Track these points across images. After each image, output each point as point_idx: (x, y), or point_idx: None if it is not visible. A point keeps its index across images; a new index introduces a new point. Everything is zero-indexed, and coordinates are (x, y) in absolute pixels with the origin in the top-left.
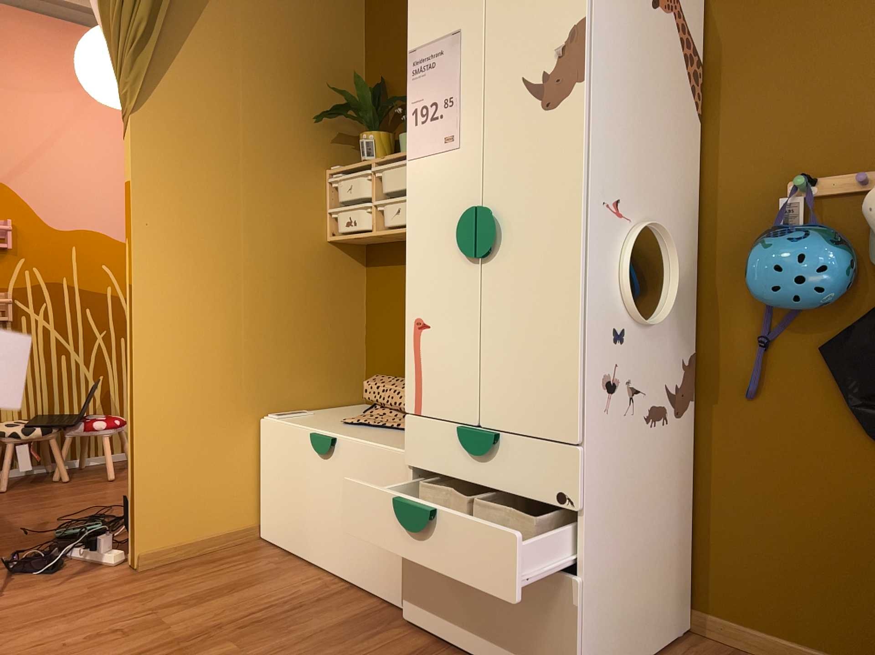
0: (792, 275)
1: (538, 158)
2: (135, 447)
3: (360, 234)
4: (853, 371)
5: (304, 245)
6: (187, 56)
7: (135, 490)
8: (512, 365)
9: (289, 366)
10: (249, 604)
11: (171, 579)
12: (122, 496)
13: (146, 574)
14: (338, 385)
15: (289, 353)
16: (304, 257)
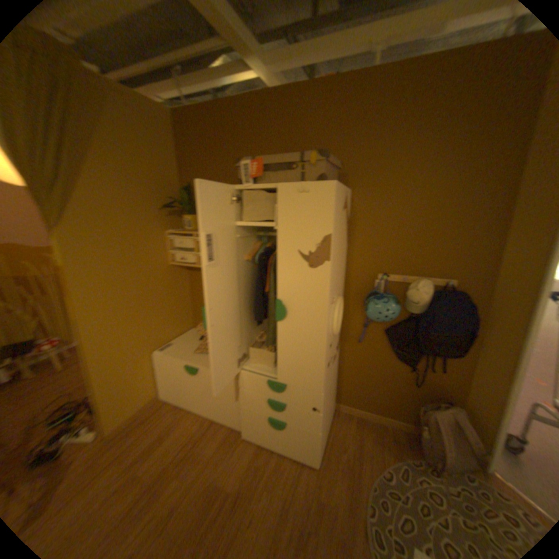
0: (384, 315)
1: (305, 287)
2: (92, 394)
3: (189, 266)
4: (395, 340)
5: (159, 270)
6: (78, 185)
7: (97, 412)
8: (291, 363)
9: (160, 326)
10: (172, 449)
11: (126, 444)
12: (71, 385)
13: (111, 444)
14: (181, 325)
15: (159, 321)
16: (159, 276)
